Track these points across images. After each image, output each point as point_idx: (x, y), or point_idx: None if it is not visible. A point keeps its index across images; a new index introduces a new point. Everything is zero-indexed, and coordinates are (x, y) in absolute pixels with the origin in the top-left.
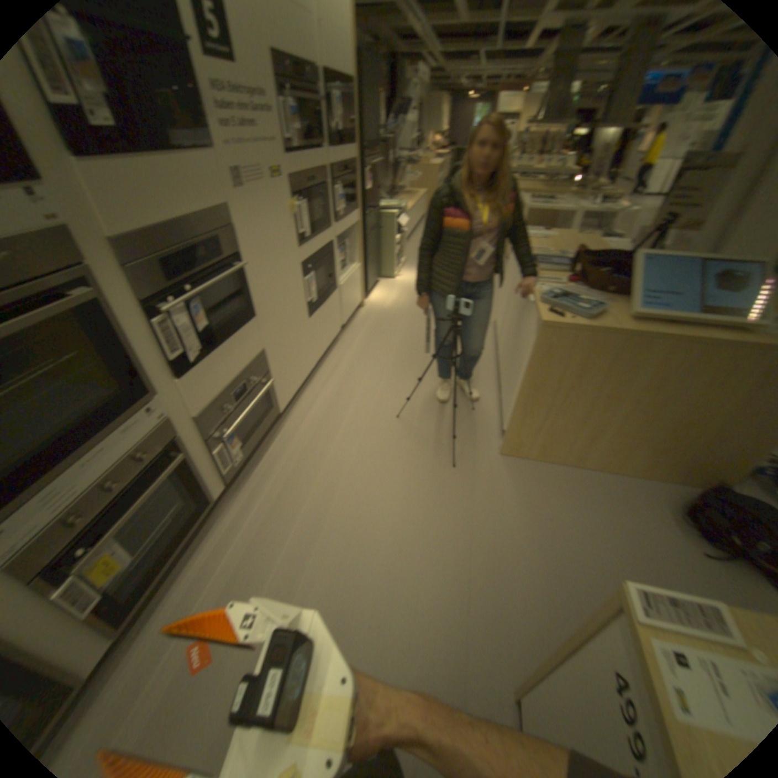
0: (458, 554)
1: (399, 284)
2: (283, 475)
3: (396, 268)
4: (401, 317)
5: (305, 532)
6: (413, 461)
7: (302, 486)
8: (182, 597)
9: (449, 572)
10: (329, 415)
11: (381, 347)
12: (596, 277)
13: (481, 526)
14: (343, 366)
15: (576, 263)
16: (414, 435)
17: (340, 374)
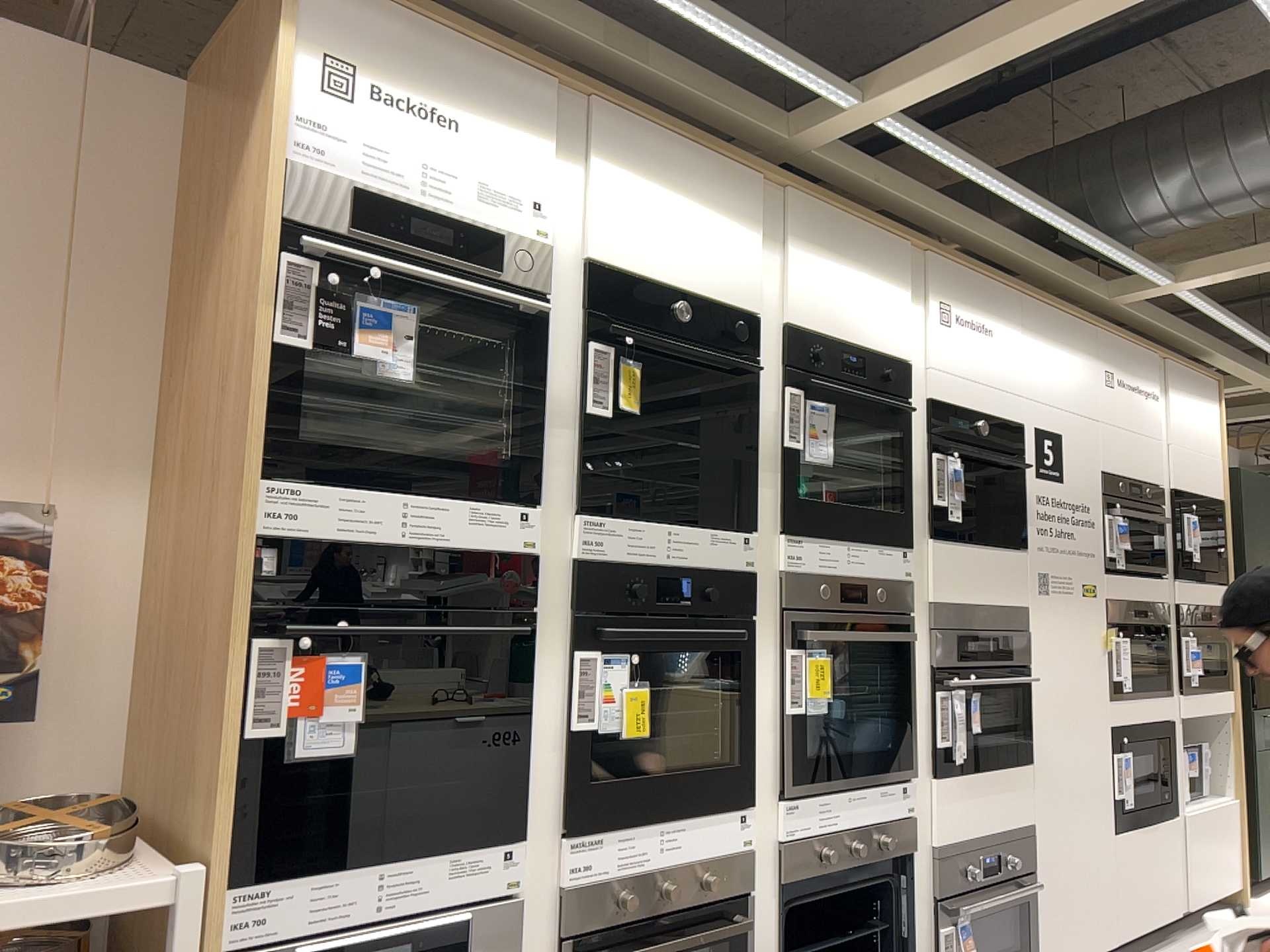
0: None
1: None
2: None
3: None
4: None
5: None
6: None
7: None
8: None
9: None
10: None
11: None
12: None
13: None
14: None
15: None
16: None
17: None
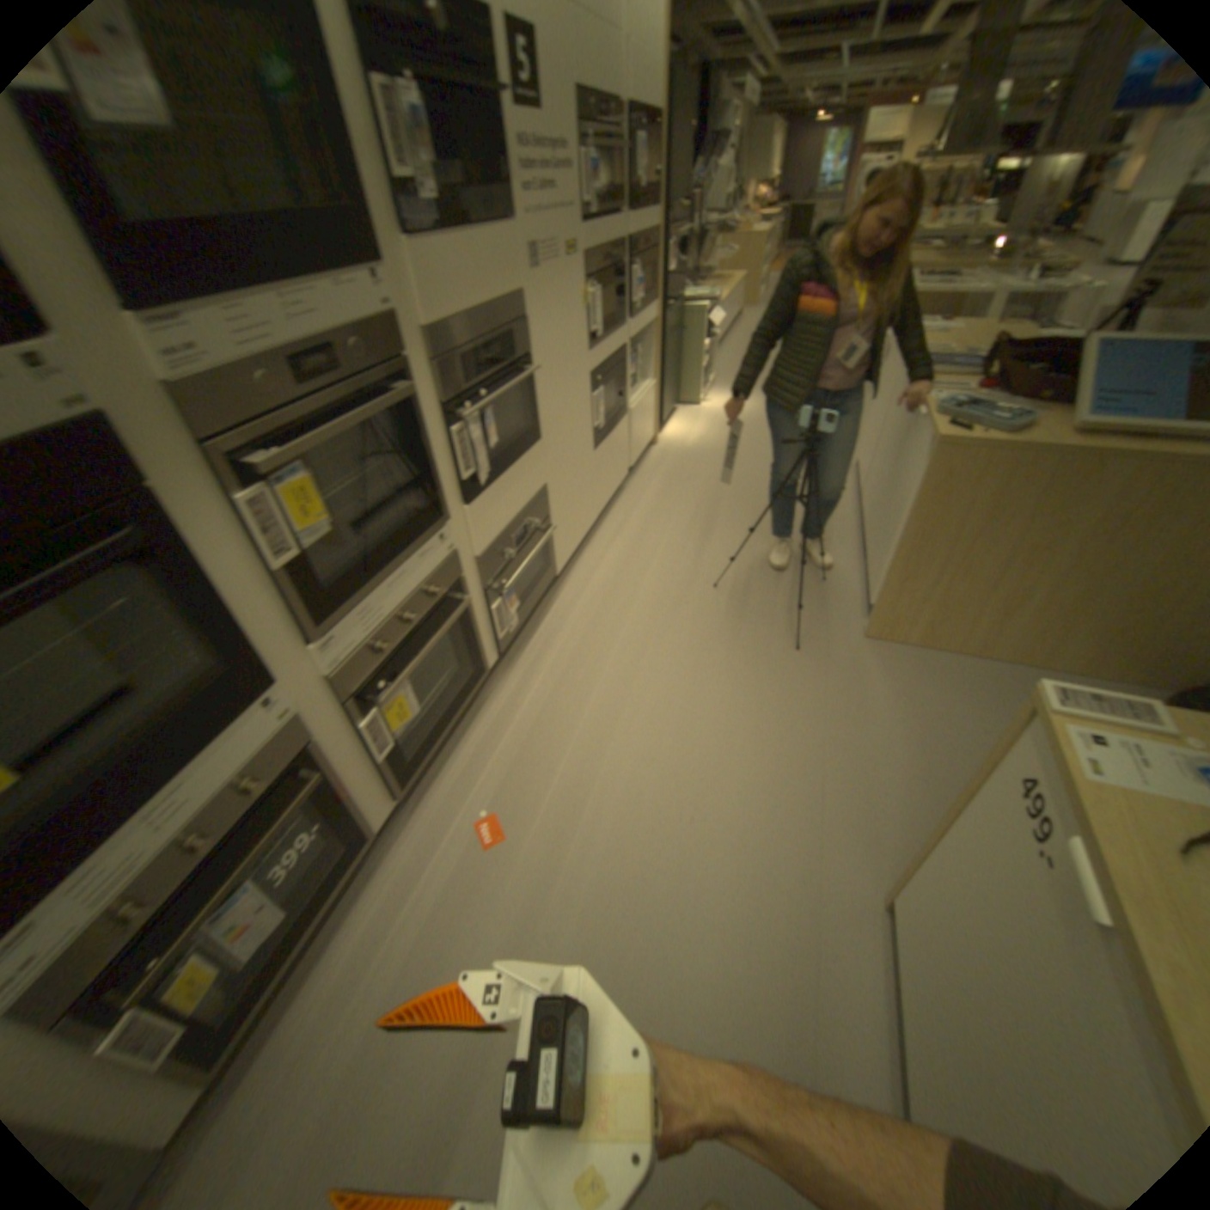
0: (807, 751)
1: (710, 413)
2: (569, 650)
3: (705, 390)
4: (714, 458)
5: (603, 715)
6: (742, 641)
7: (595, 664)
8: (463, 772)
9: (796, 770)
10: (623, 583)
11: (687, 498)
12: (1025, 383)
13: (840, 721)
14: (636, 522)
15: (994, 365)
16: (741, 610)
17: (633, 532)
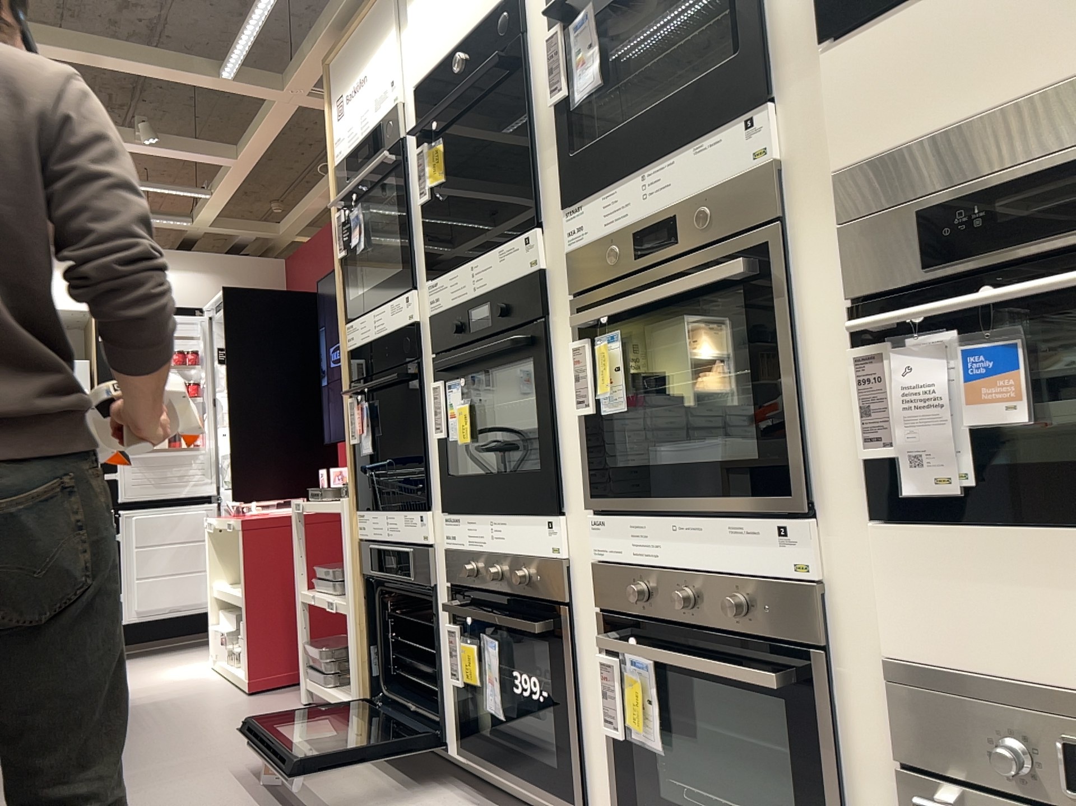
0: None
1: None
2: None
3: None
4: None
5: None
6: None
7: None
8: None
9: None
10: None
11: None
12: None
13: None
14: None
15: None
16: None
17: None
